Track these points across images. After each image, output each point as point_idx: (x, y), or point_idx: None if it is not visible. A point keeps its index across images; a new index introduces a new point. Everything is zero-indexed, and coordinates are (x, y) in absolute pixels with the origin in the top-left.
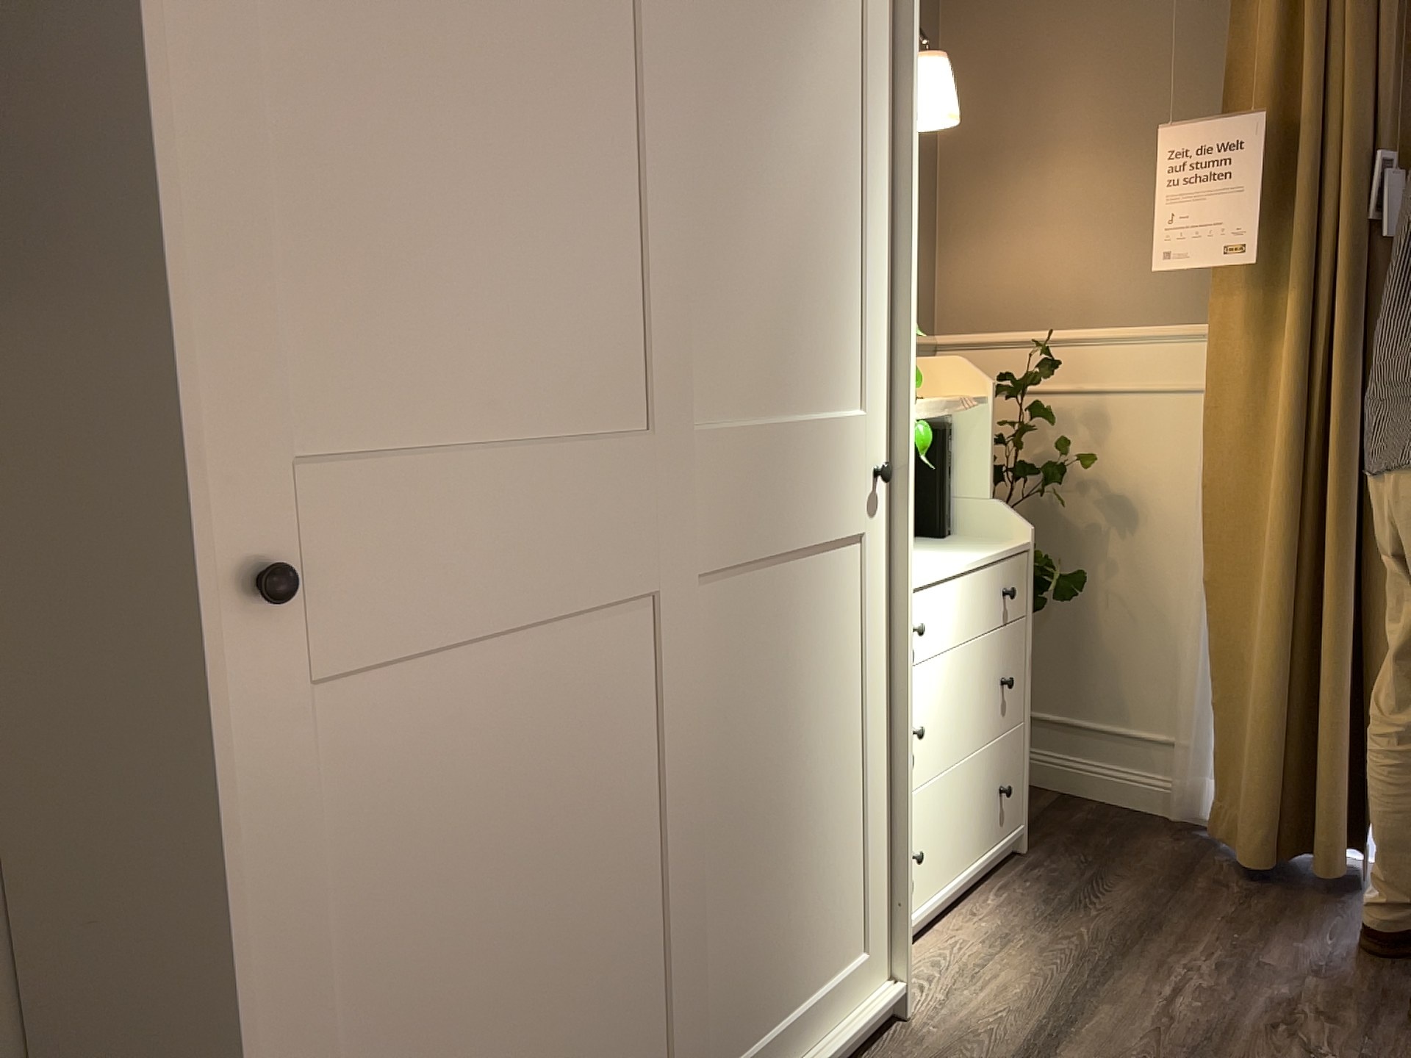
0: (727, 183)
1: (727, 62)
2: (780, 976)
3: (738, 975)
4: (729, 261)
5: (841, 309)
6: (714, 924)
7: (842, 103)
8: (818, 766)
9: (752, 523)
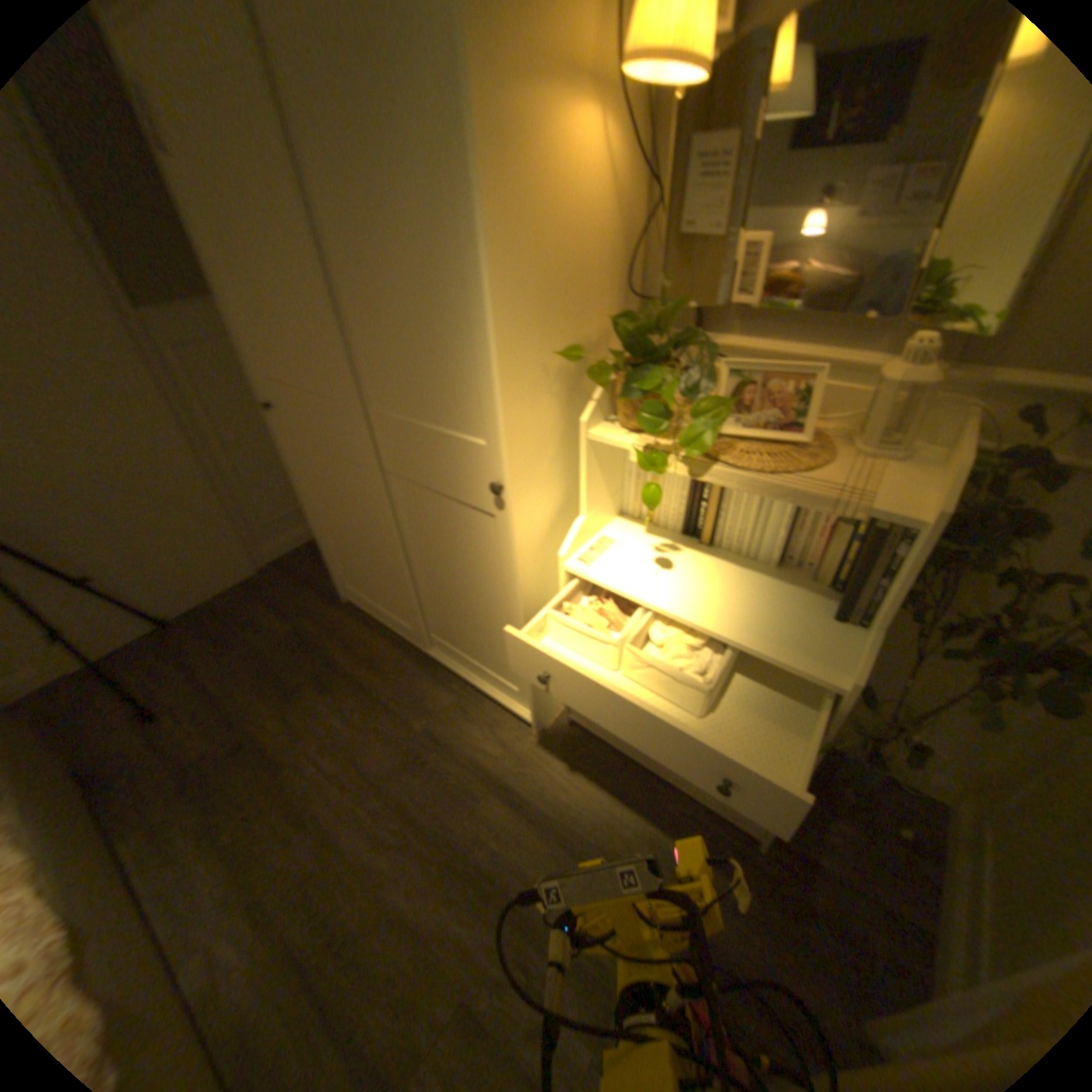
0: (356, 279)
1: (335, 196)
2: (463, 642)
3: (441, 621)
4: (368, 327)
5: (453, 367)
6: (426, 595)
7: (426, 192)
8: (473, 593)
9: (408, 465)
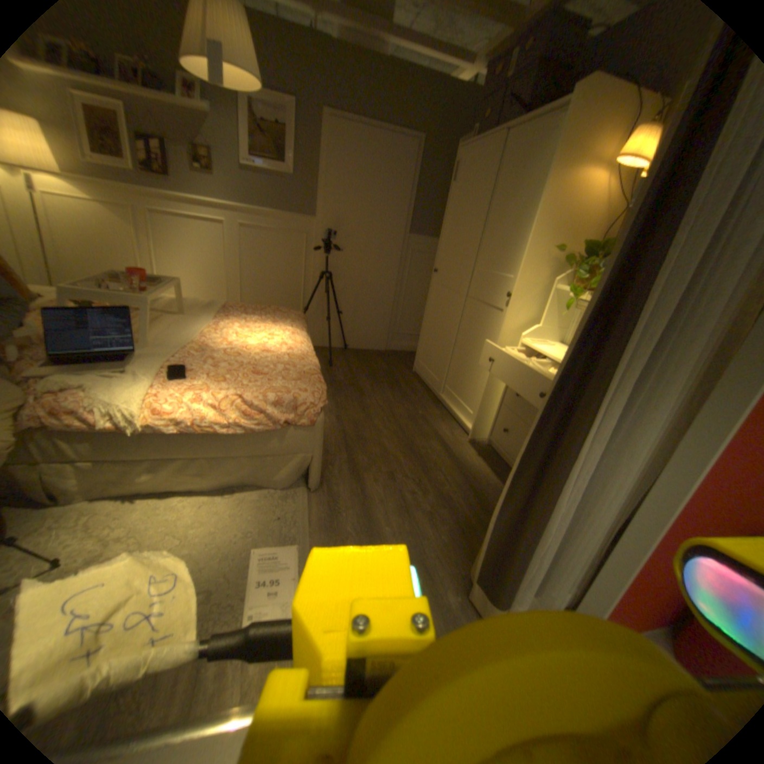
0: (497, 218)
1: (504, 191)
2: (460, 387)
3: (455, 375)
4: (493, 235)
5: (516, 246)
6: (455, 361)
7: (533, 188)
8: (477, 354)
9: (480, 291)
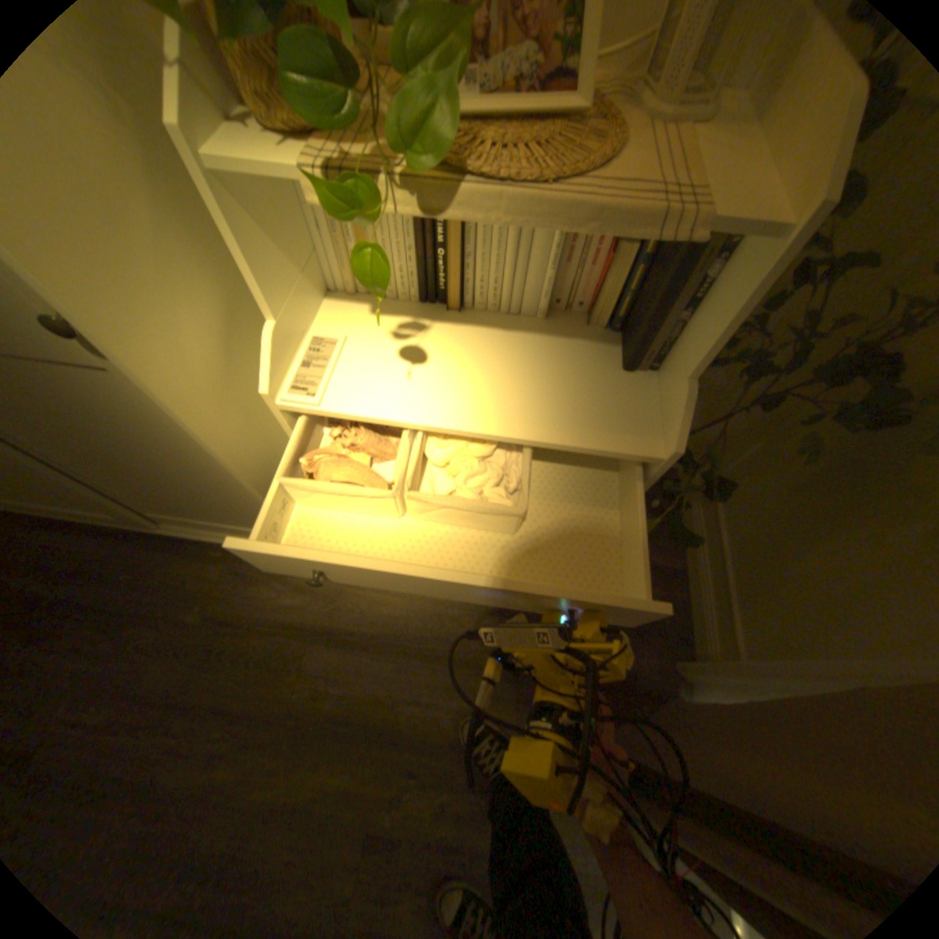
0: None
1: None
2: (197, 513)
3: (150, 500)
4: None
5: None
6: (104, 481)
7: None
8: (166, 468)
9: None
